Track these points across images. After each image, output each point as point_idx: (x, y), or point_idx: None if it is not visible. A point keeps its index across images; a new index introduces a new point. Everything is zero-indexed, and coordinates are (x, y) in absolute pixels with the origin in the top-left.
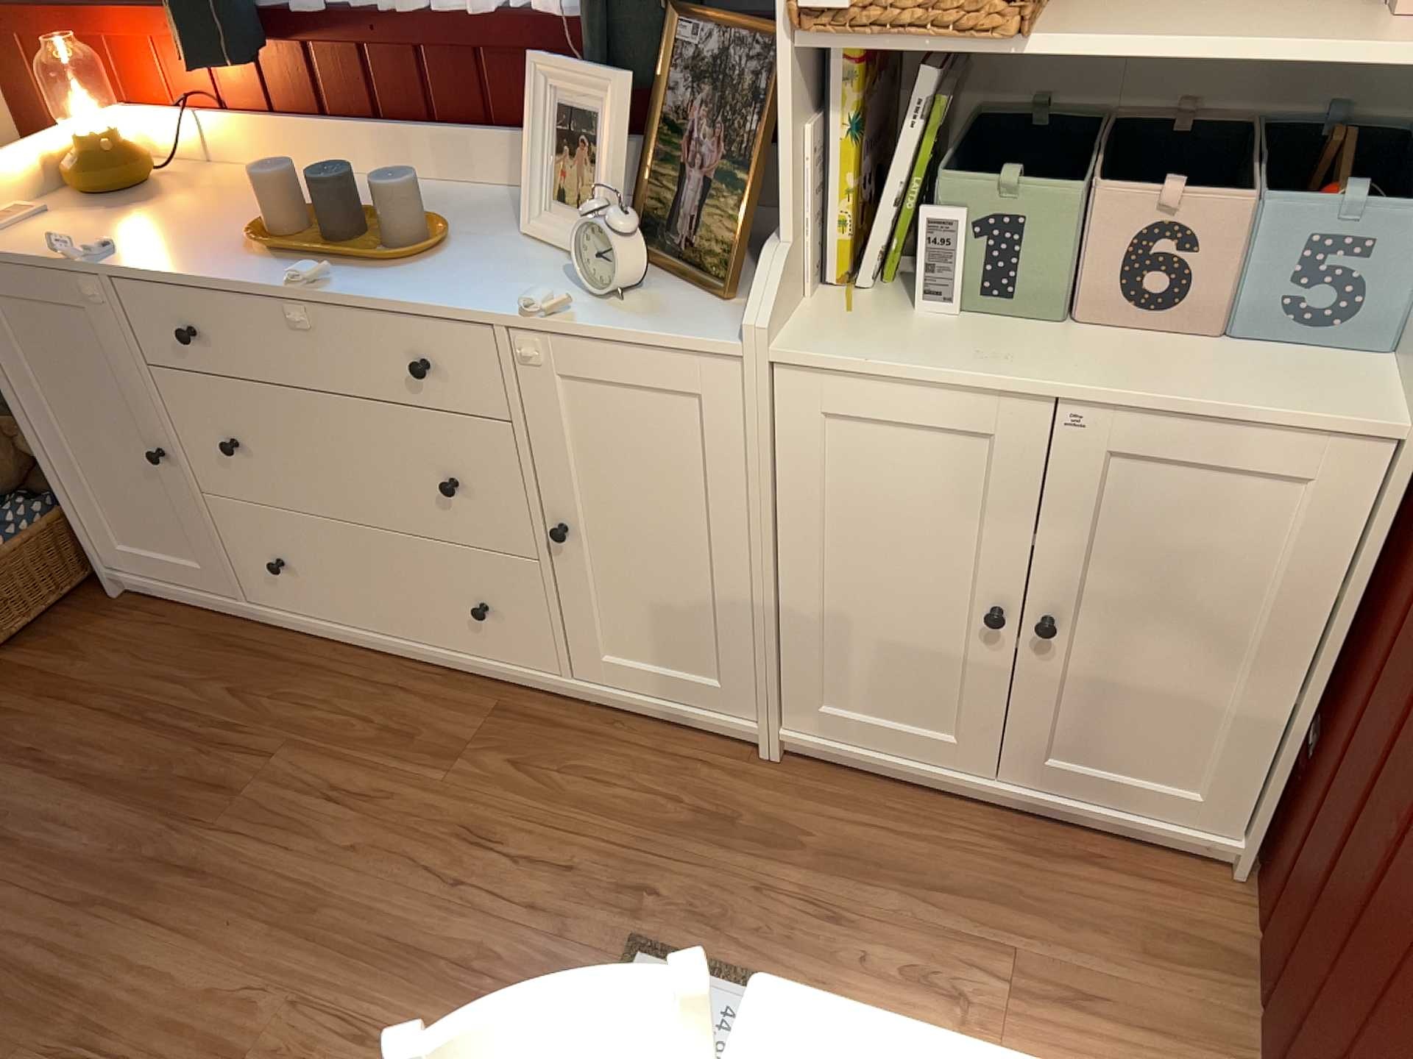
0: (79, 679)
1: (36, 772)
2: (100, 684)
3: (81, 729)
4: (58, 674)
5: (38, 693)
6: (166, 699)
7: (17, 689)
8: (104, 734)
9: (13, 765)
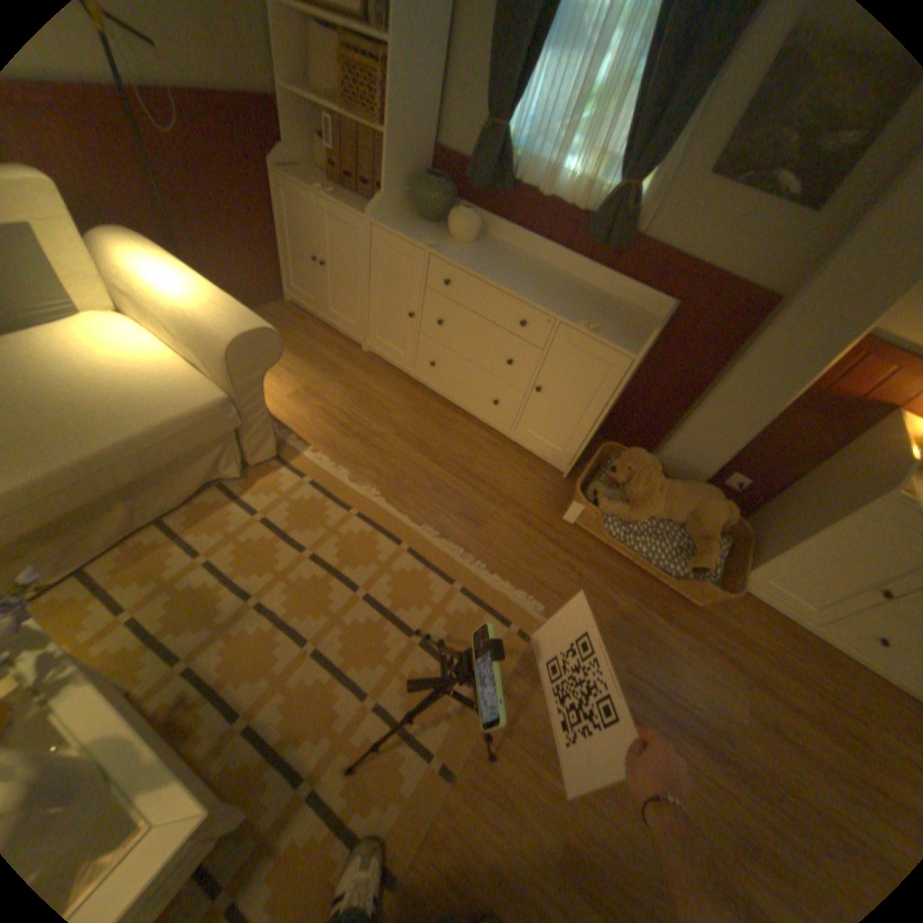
0: (748, 638)
1: (771, 698)
2: (760, 646)
3: (771, 675)
4: (737, 631)
5: (736, 641)
6: (796, 668)
7: (724, 634)
8: (784, 682)
9: (758, 690)
